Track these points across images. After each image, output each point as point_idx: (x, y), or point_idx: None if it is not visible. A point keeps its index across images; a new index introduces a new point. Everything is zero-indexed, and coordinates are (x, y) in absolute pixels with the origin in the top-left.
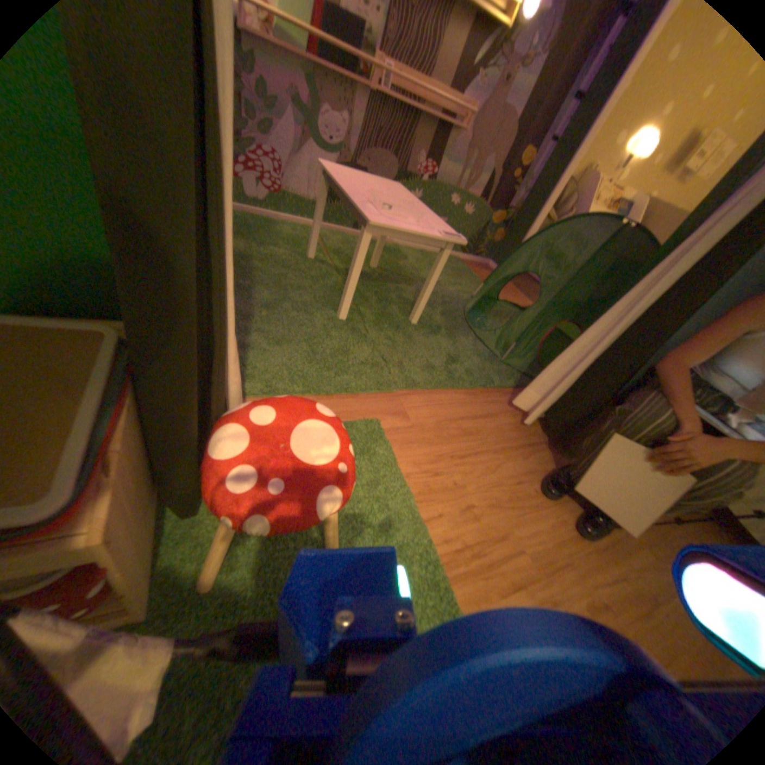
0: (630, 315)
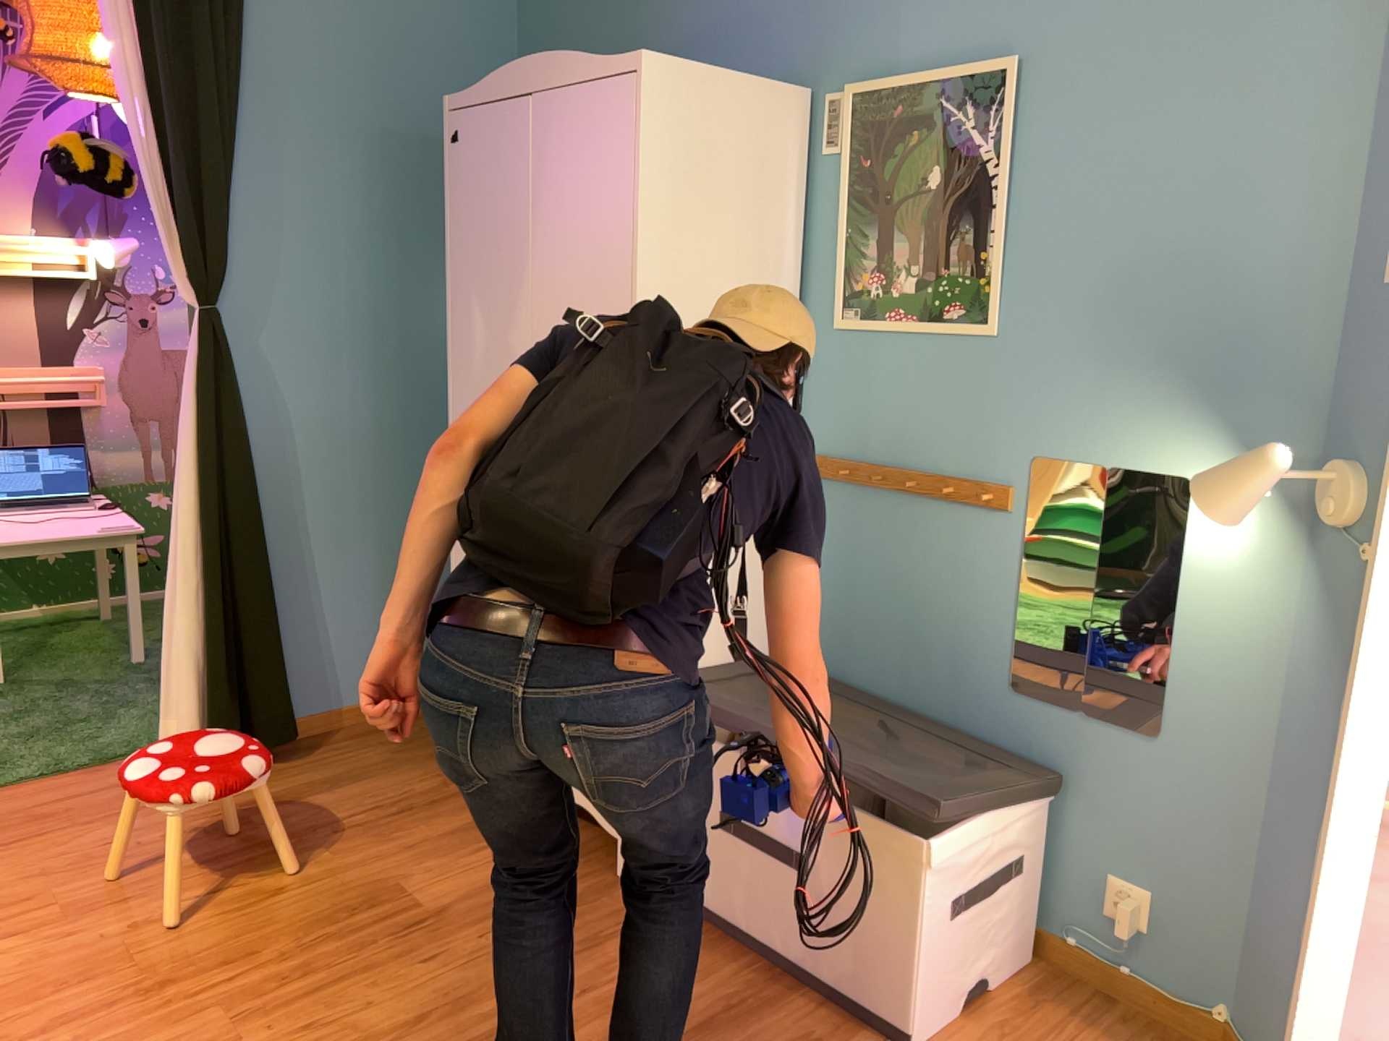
0: (186, 560)
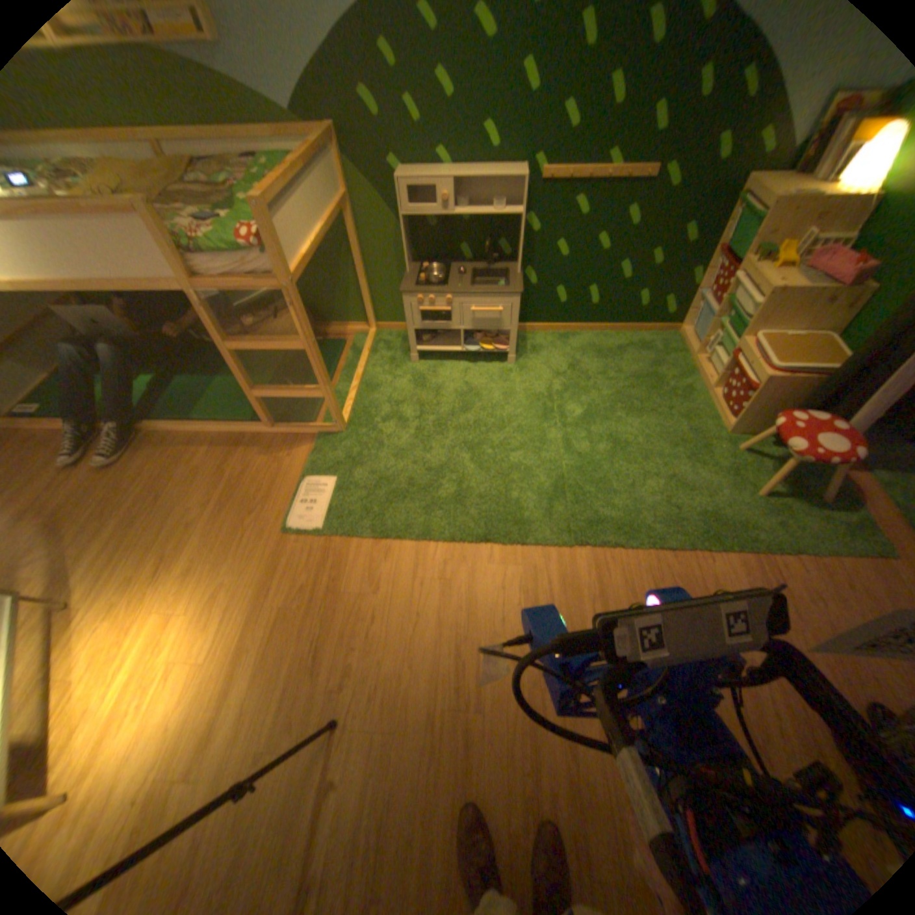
0: None
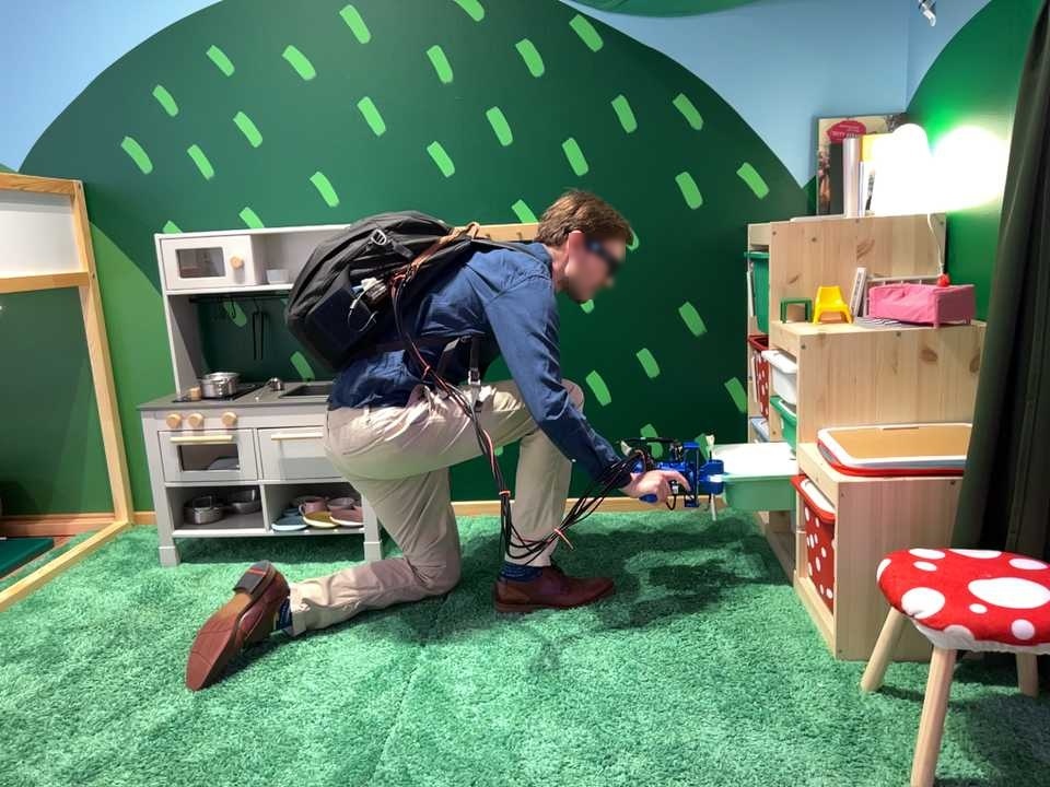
0: None
